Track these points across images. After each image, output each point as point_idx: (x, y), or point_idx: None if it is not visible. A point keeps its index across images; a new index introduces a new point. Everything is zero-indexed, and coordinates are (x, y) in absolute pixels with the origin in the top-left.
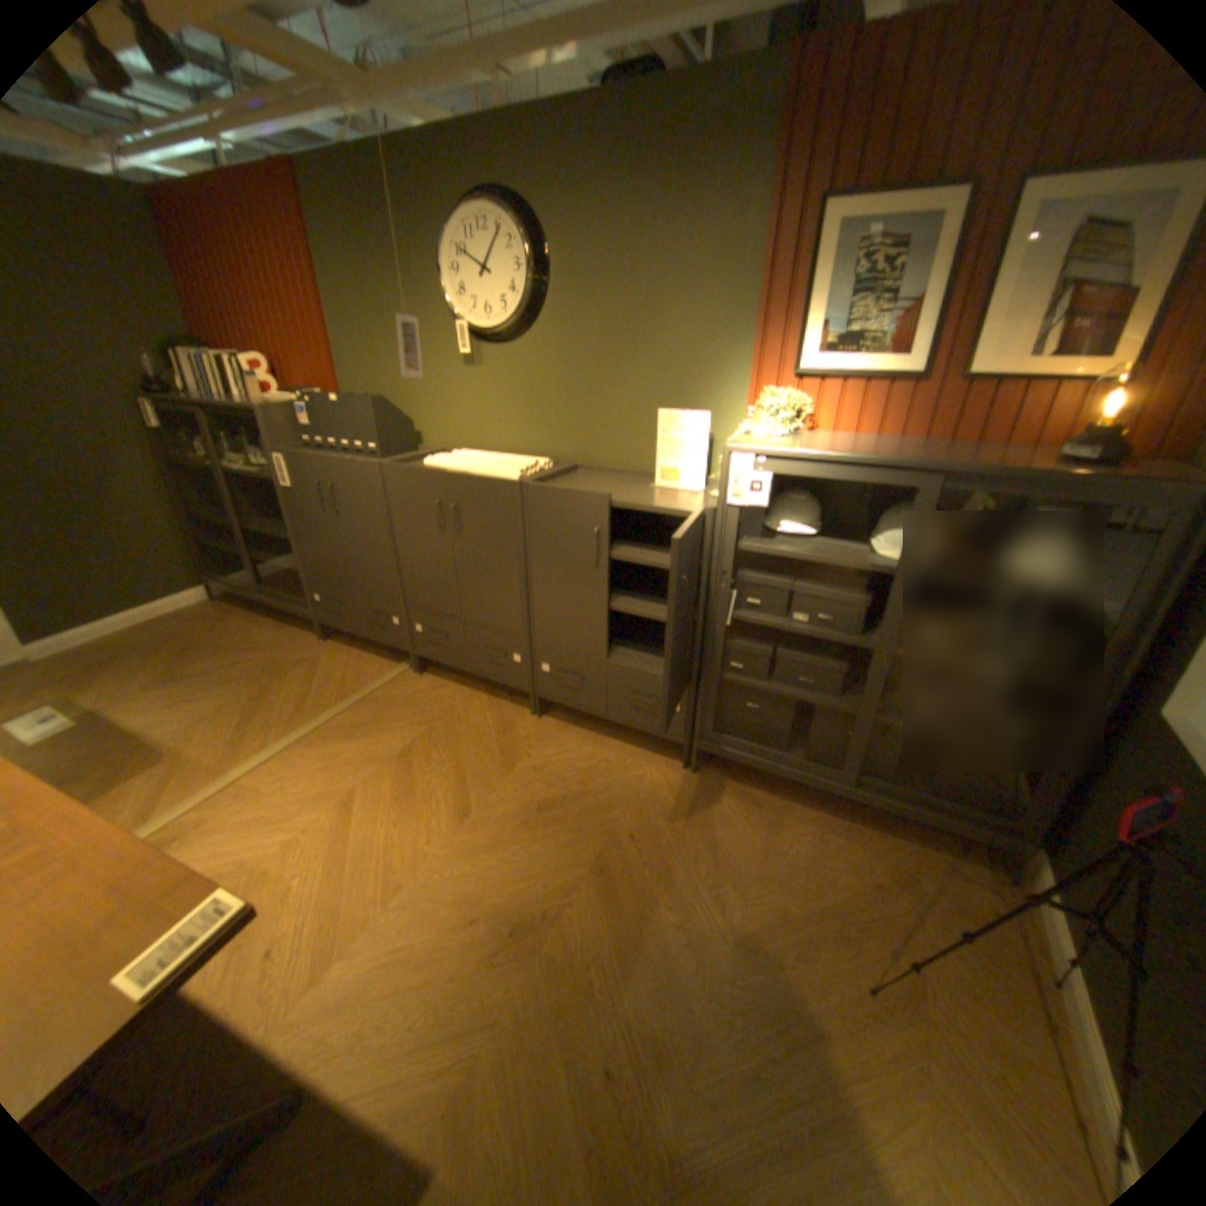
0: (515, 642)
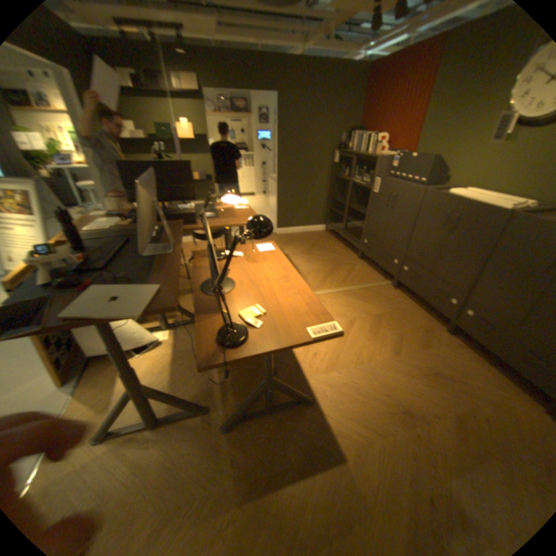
0: (458, 294)
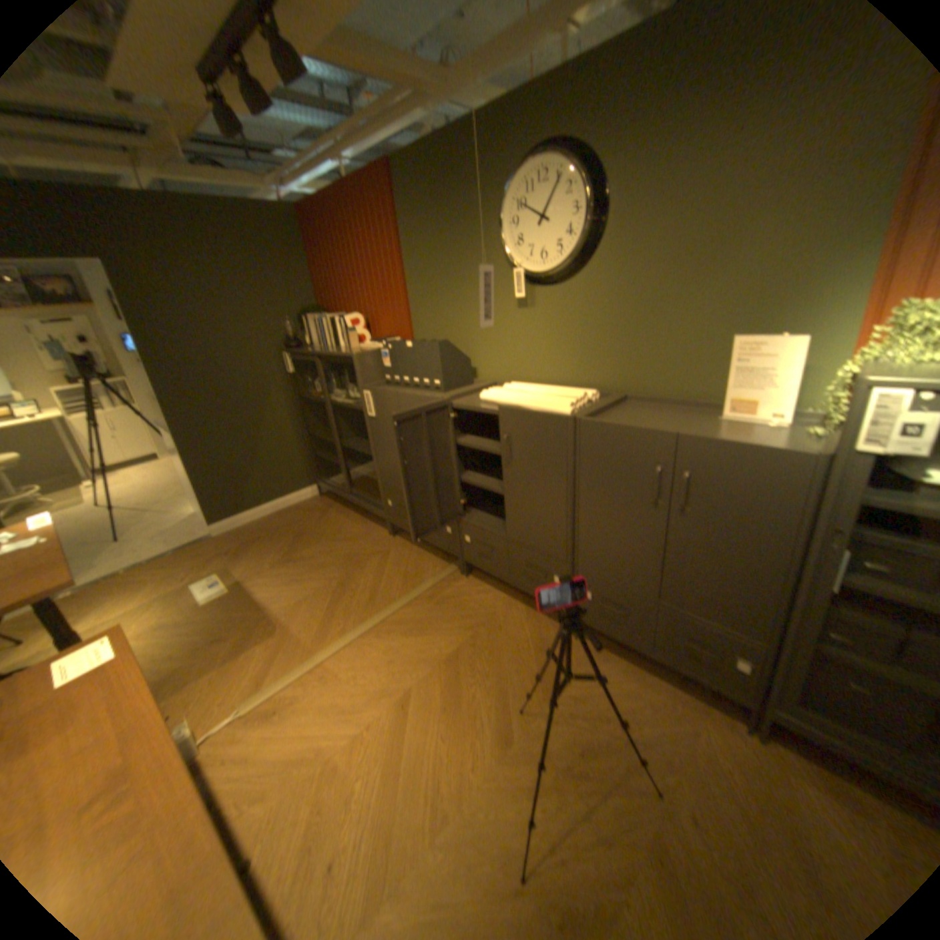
0: (558, 566)
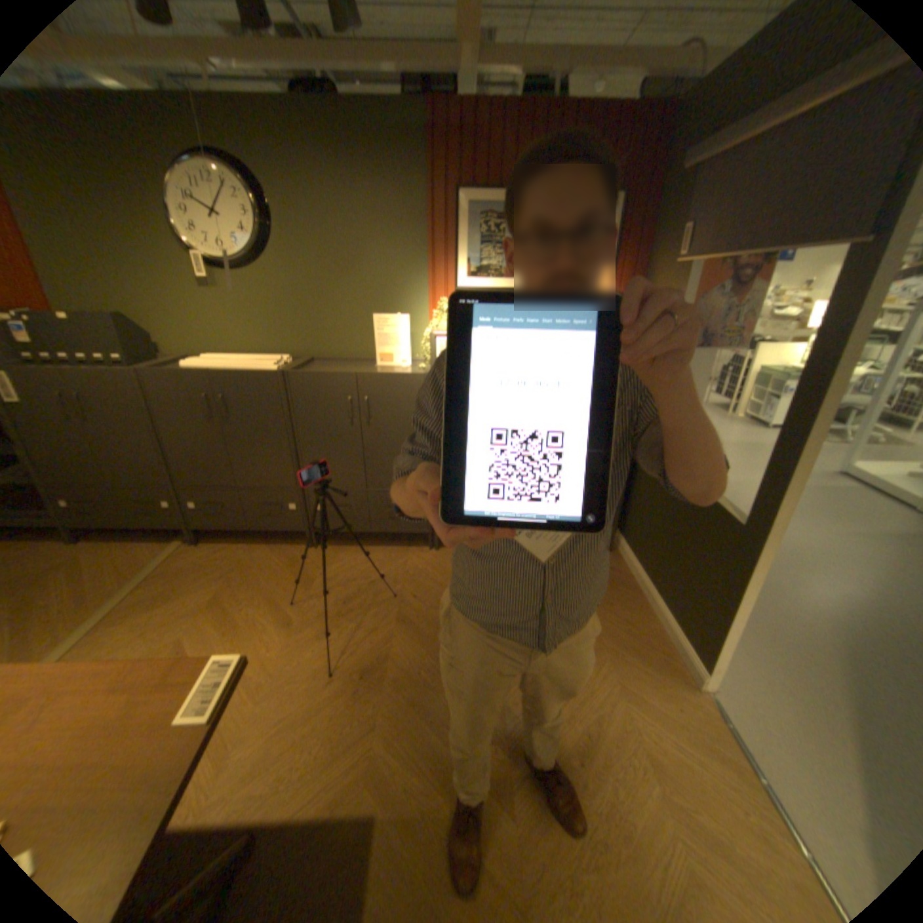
0: (290, 494)
